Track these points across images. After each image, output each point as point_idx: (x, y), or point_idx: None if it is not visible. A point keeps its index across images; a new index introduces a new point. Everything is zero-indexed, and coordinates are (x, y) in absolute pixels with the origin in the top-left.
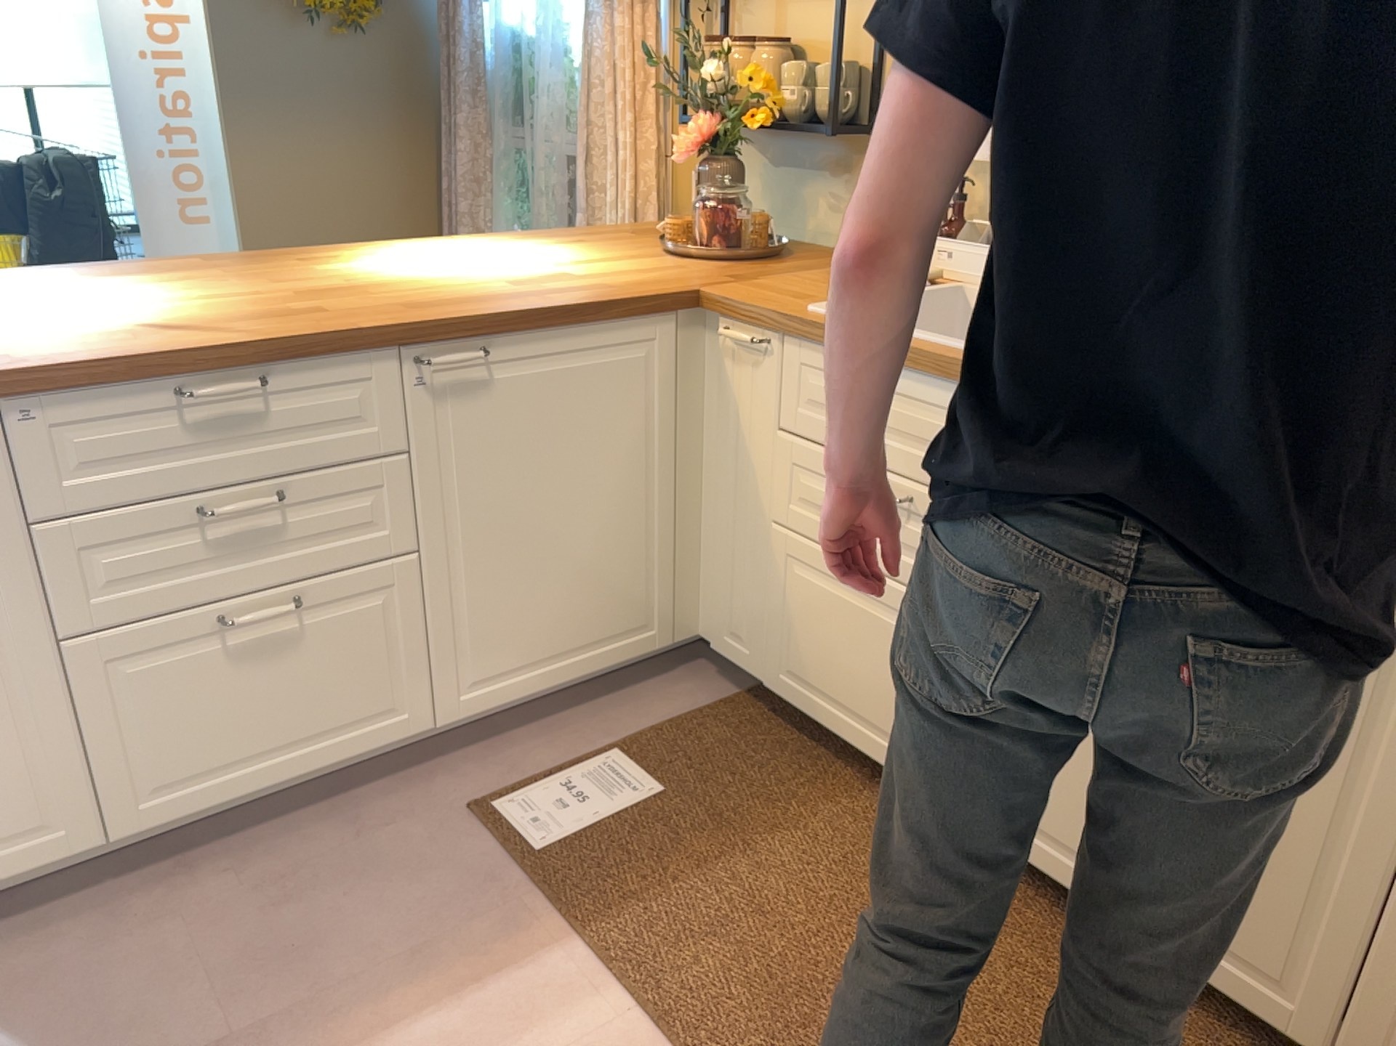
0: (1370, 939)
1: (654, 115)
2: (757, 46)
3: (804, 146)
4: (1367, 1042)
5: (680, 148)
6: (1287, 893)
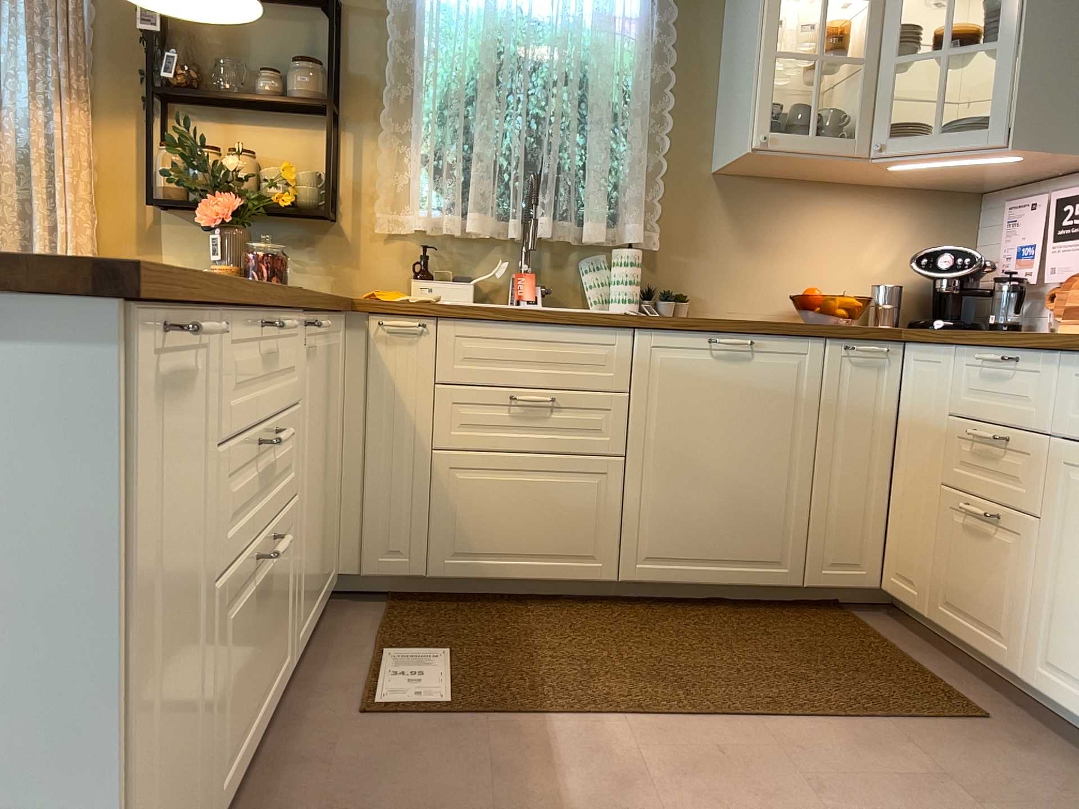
0: (809, 517)
1: (95, 199)
2: (241, 153)
3: (267, 227)
4: (816, 563)
5: (214, 216)
6: (778, 516)
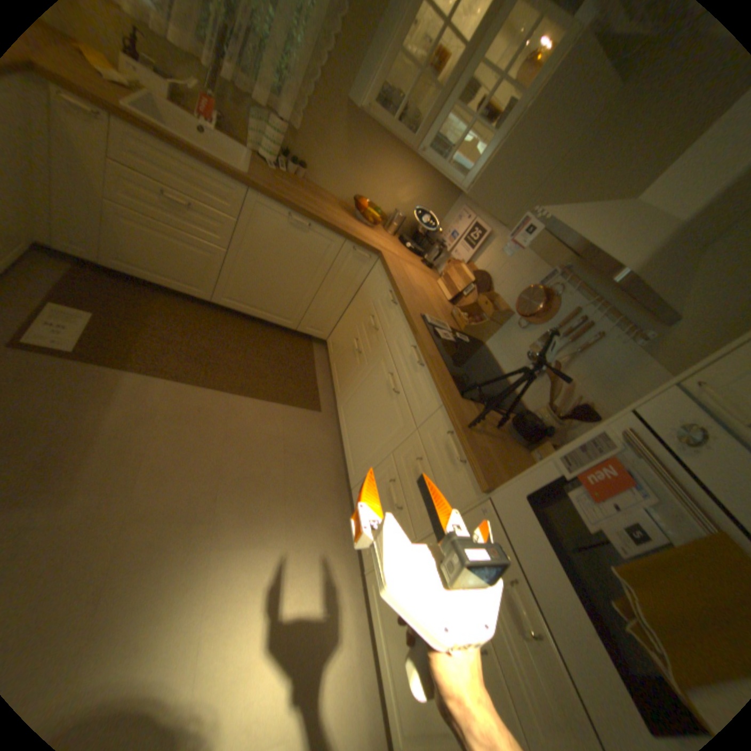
0: (307, 308)
1: None
2: None
3: None
4: (303, 325)
5: None
6: (294, 303)
